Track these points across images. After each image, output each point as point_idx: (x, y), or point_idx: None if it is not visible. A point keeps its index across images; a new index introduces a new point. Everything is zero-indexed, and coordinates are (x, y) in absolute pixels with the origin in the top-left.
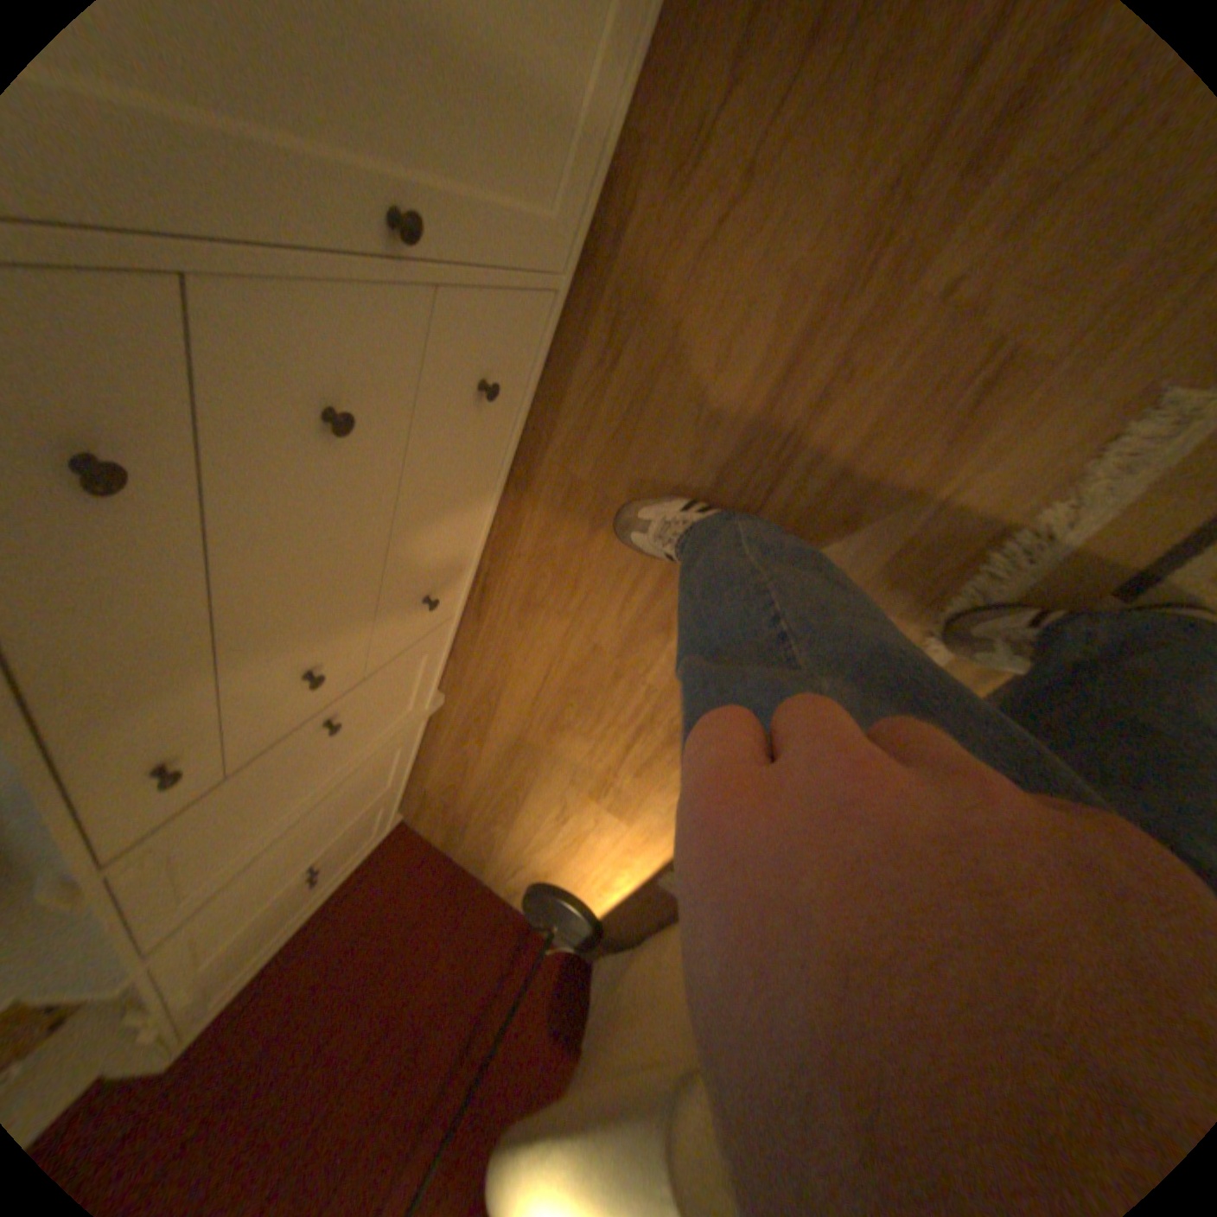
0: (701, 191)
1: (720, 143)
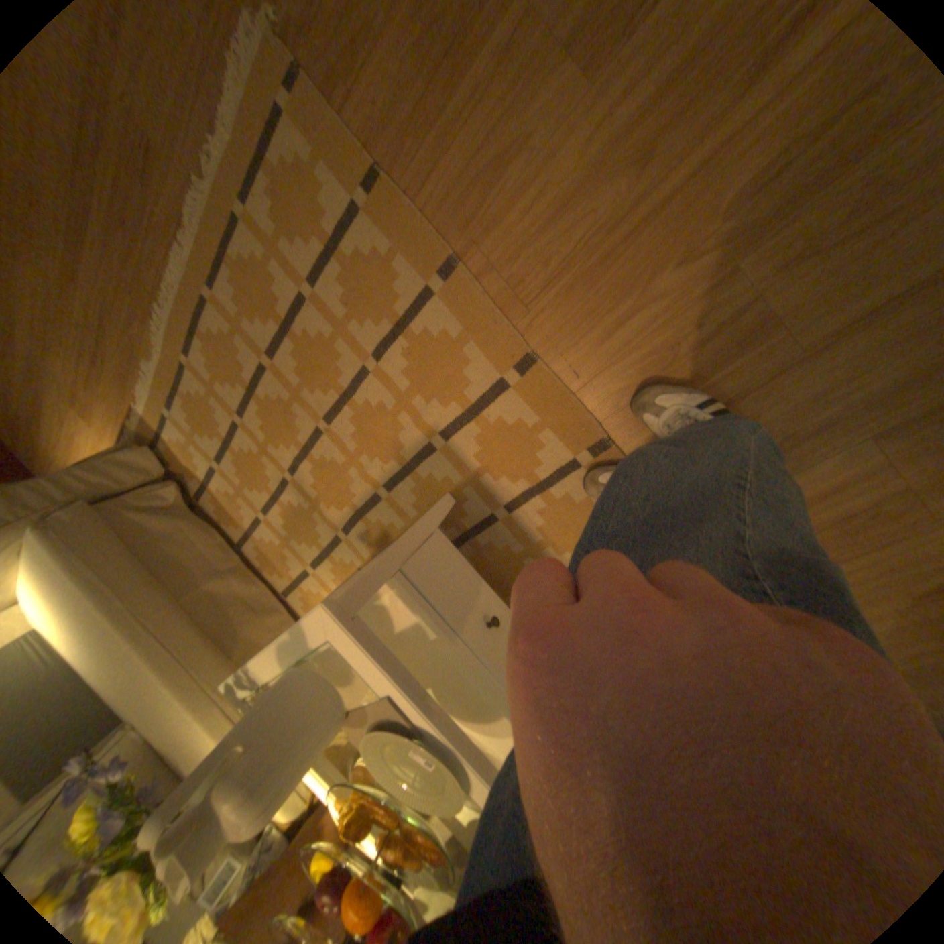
0: None
1: None
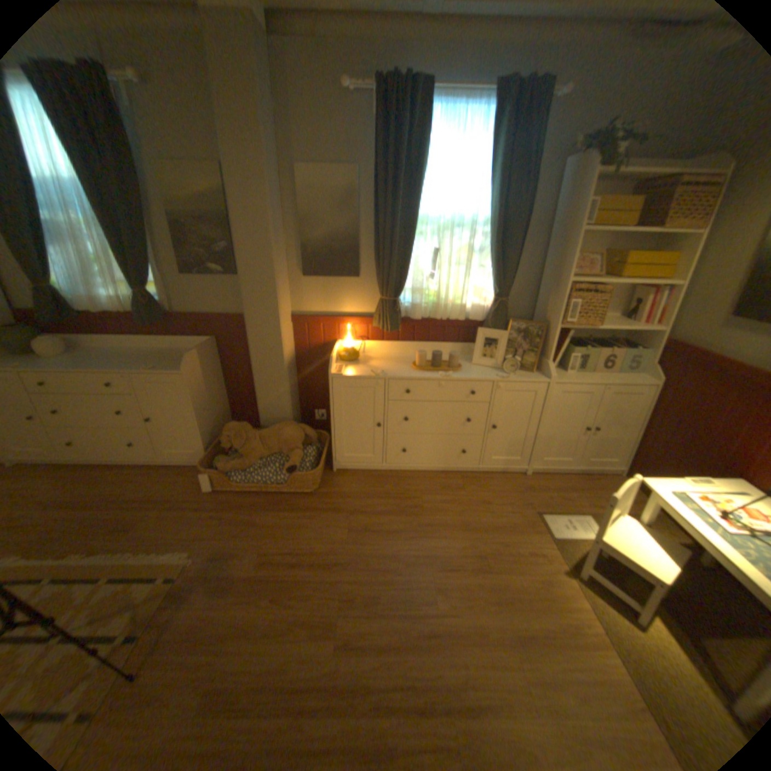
0: (171, 479)
1: (179, 479)
